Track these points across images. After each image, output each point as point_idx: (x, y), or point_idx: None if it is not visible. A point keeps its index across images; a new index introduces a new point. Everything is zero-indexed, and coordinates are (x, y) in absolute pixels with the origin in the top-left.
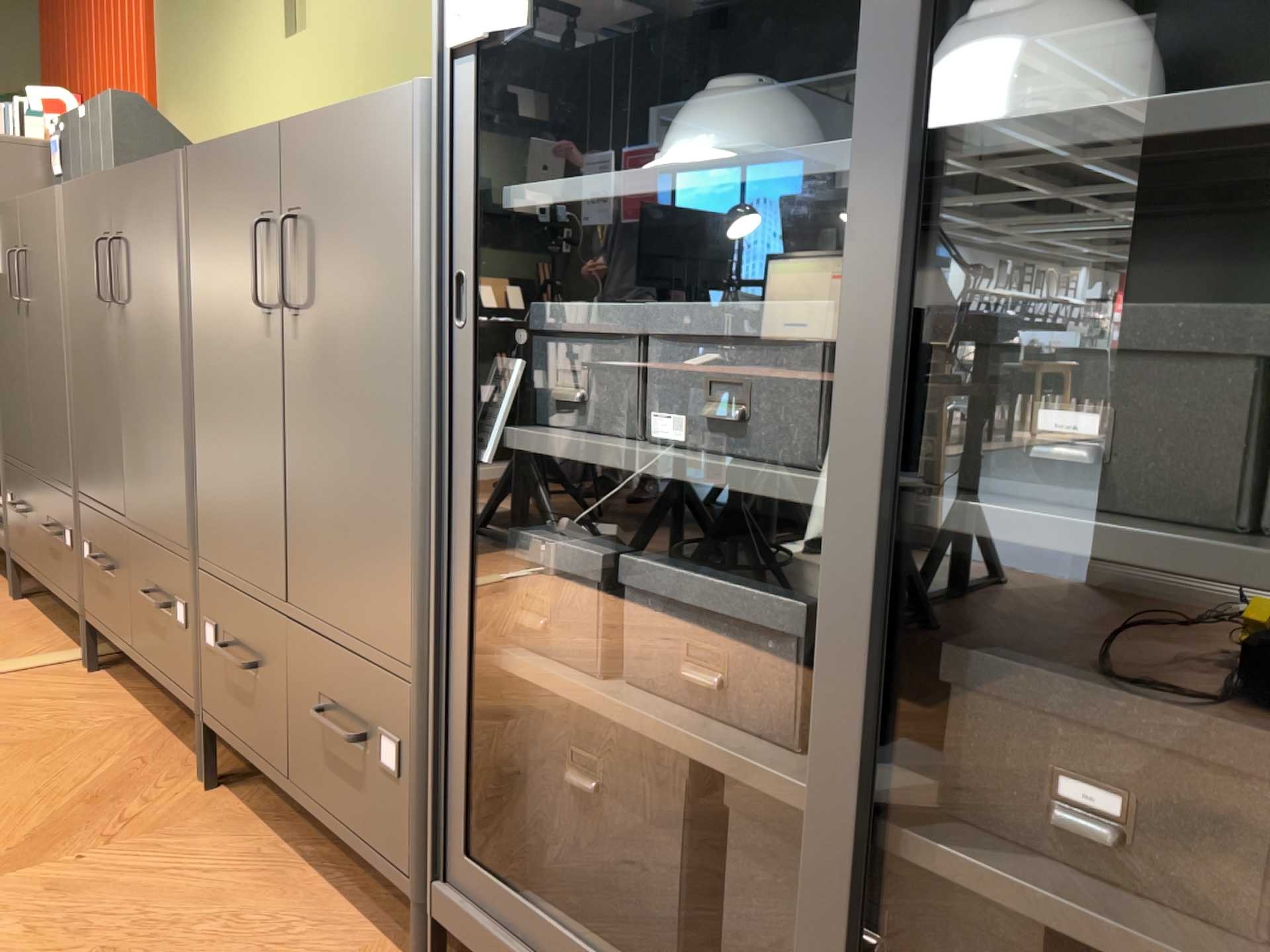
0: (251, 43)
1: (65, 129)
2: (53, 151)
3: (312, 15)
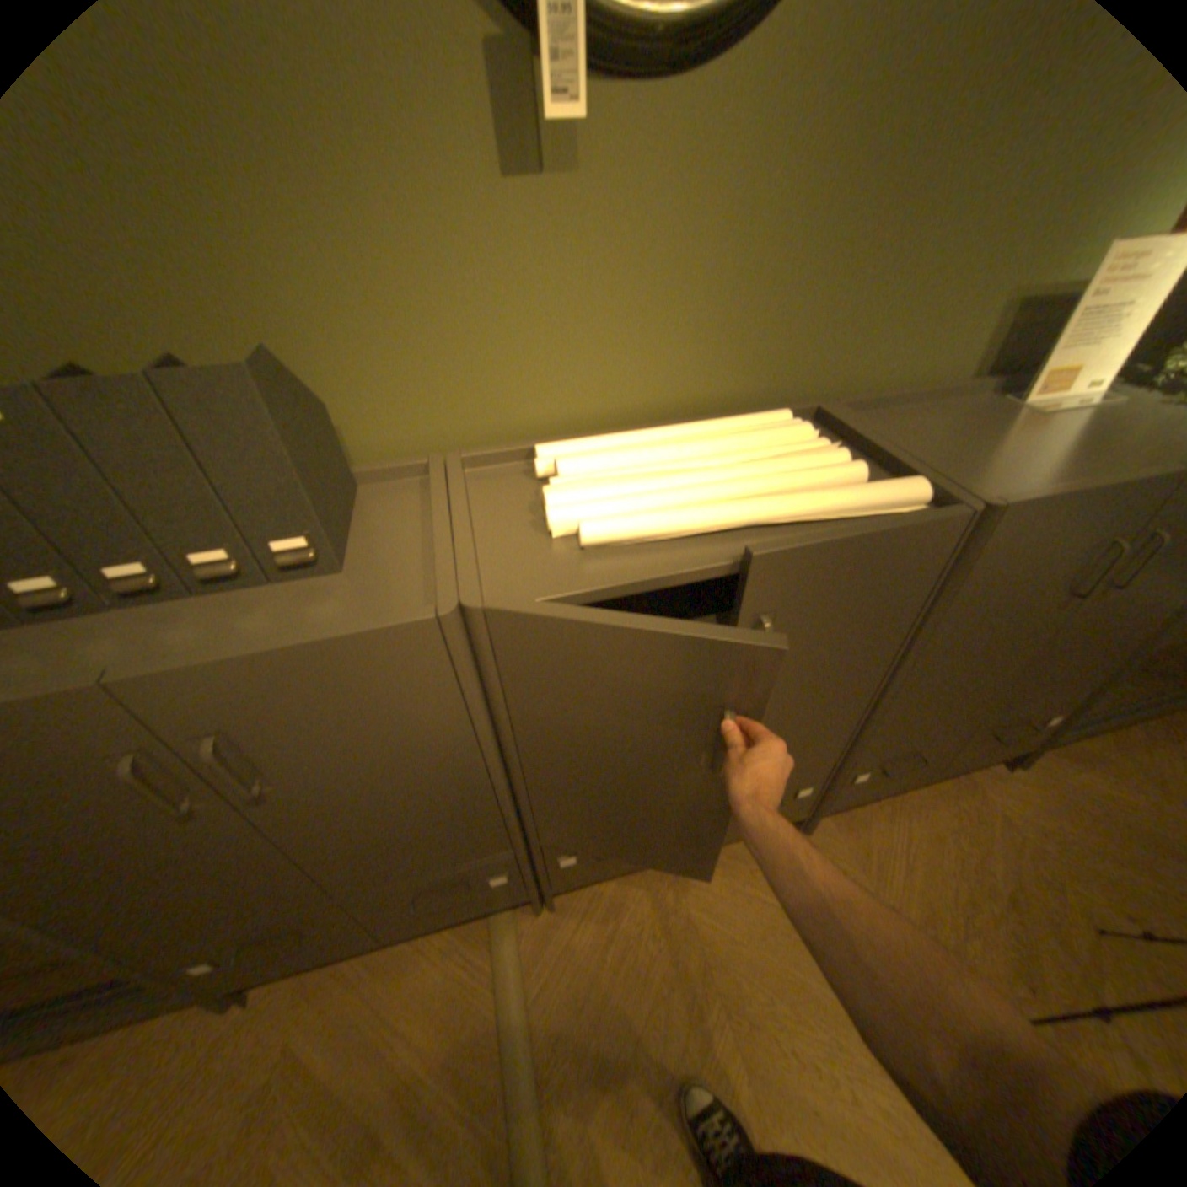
0: (344, 150)
1: None
2: None
3: (600, 139)
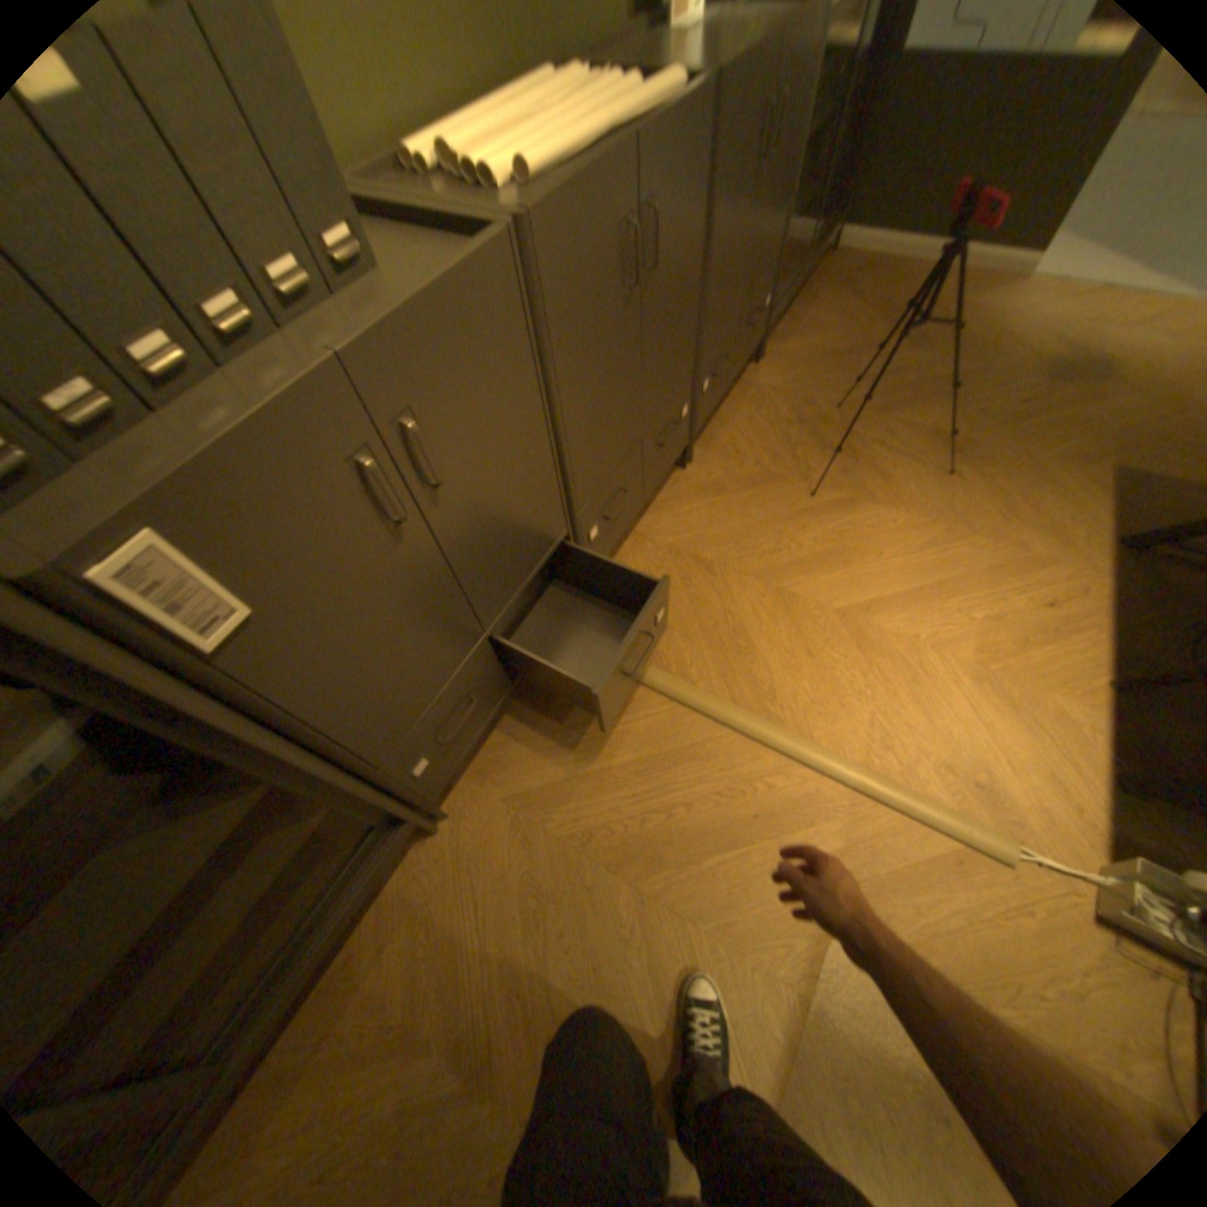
0: None
1: None
2: None
3: None
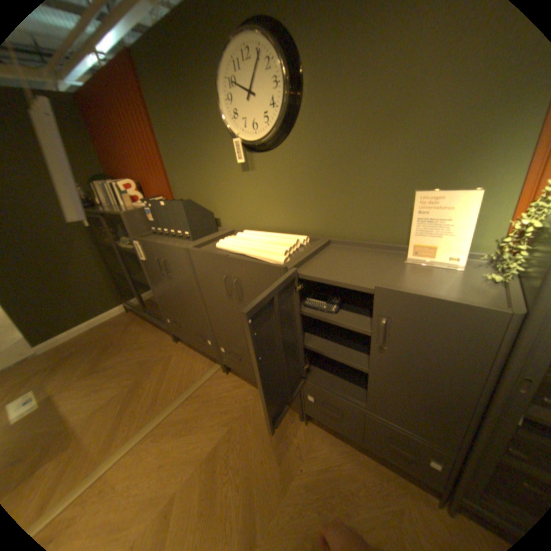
0: (220, 169)
1: (150, 205)
2: (144, 211)
3: (257, 164)
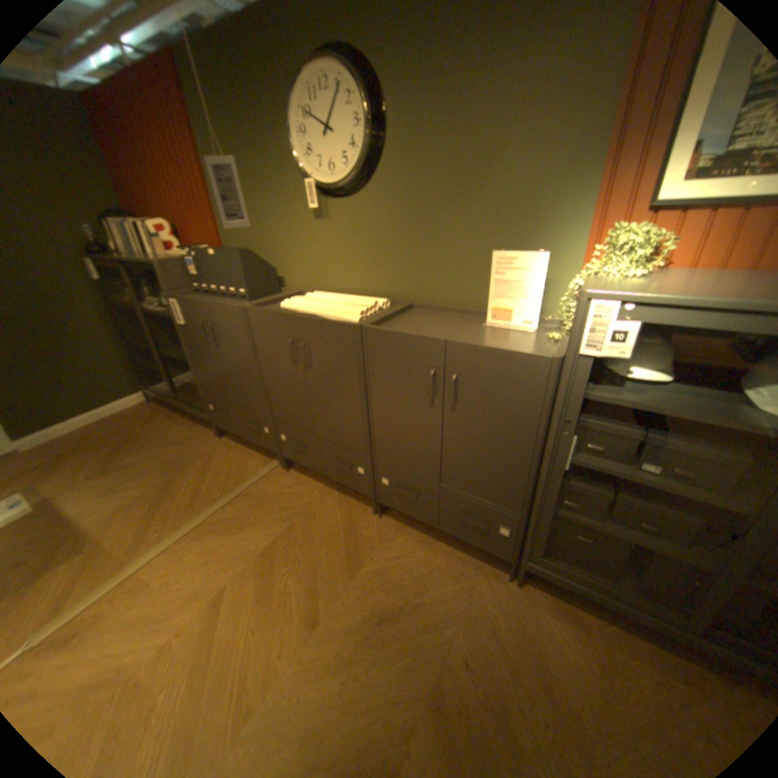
0: (287, 214)
1: (193, 254)
2: (184, 262)
3: (333, 212)
